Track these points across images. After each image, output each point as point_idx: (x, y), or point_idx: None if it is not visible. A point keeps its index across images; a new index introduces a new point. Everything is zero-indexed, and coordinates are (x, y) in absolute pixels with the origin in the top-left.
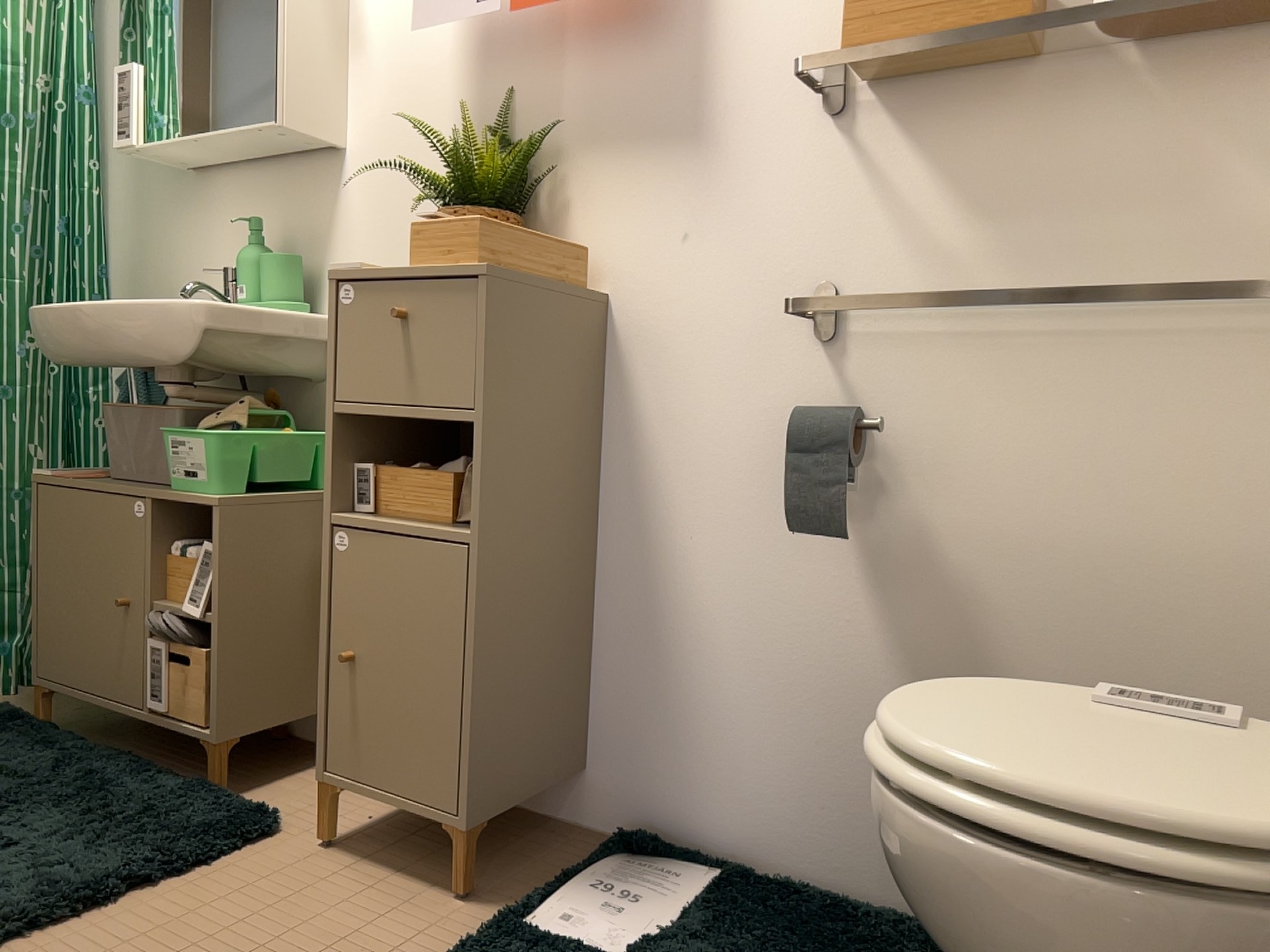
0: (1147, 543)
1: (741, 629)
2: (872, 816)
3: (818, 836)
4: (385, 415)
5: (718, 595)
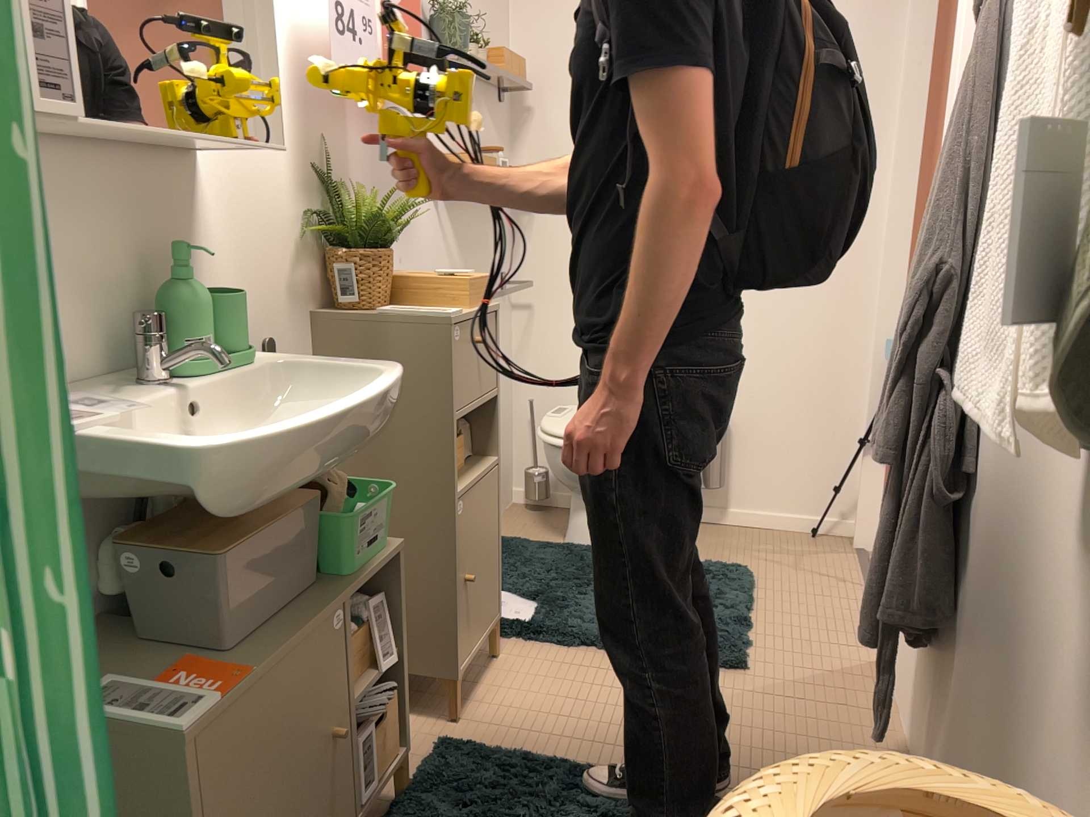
0: None
1: None
2: None
3: None
4: (472, 409)
5: None
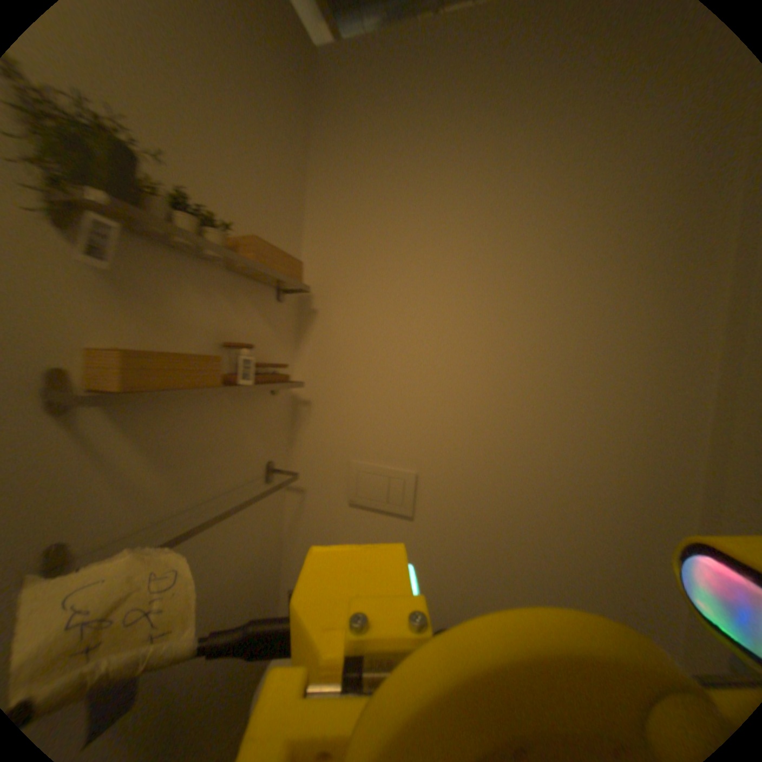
0: (234, 576)
1: None
2: None
3: None
4: None
5: None
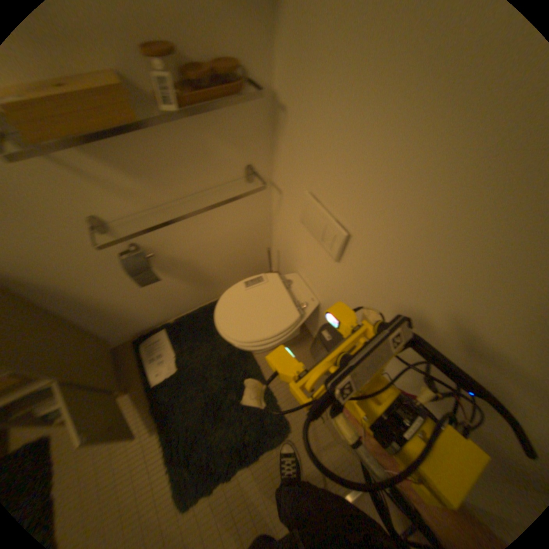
0: (223, 235)
1: (131, 300)
2: (186, 301)
3: (177, 311)
4: None
5: (117, 300)
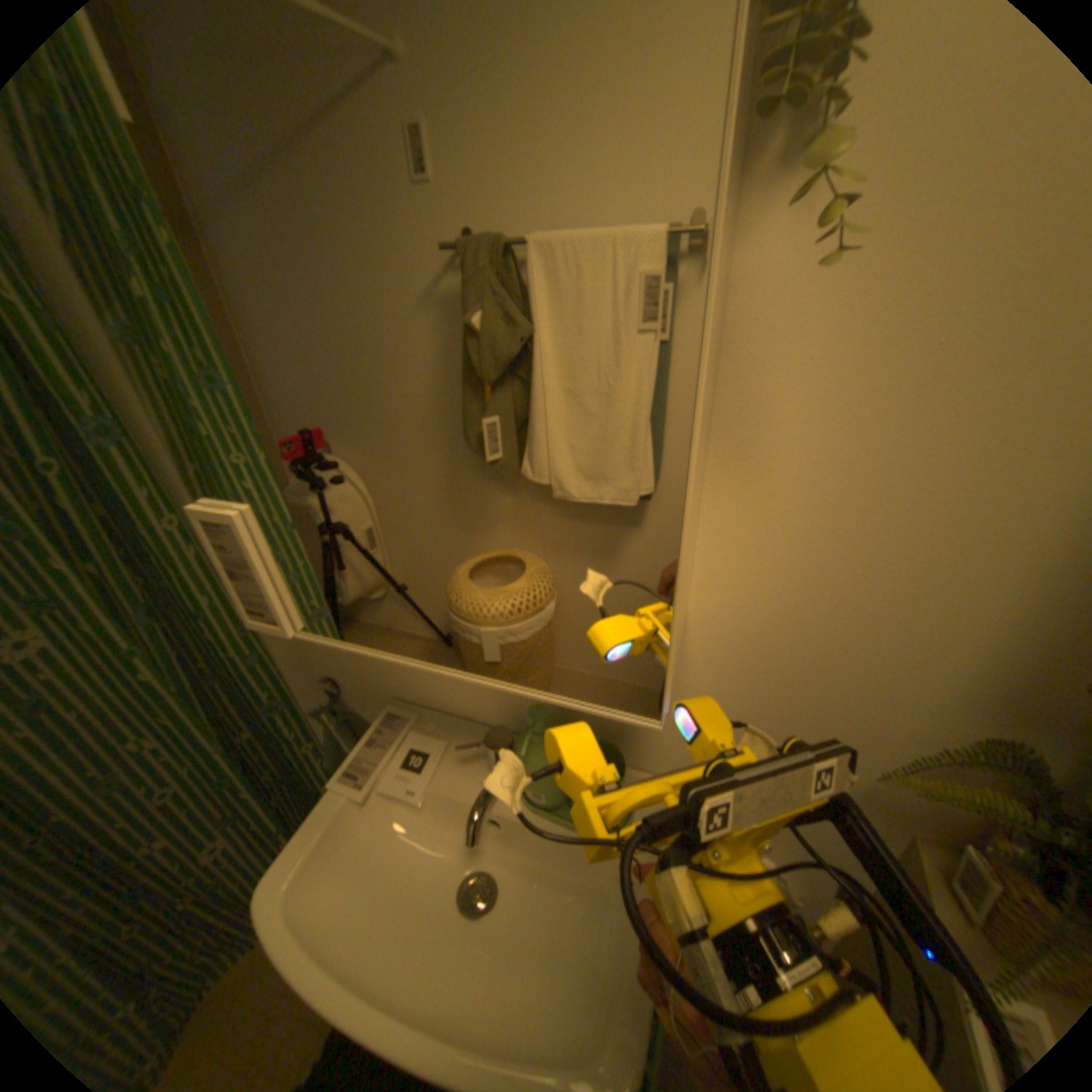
0: None
1: None
2: None
3: None
4: None
5: None
